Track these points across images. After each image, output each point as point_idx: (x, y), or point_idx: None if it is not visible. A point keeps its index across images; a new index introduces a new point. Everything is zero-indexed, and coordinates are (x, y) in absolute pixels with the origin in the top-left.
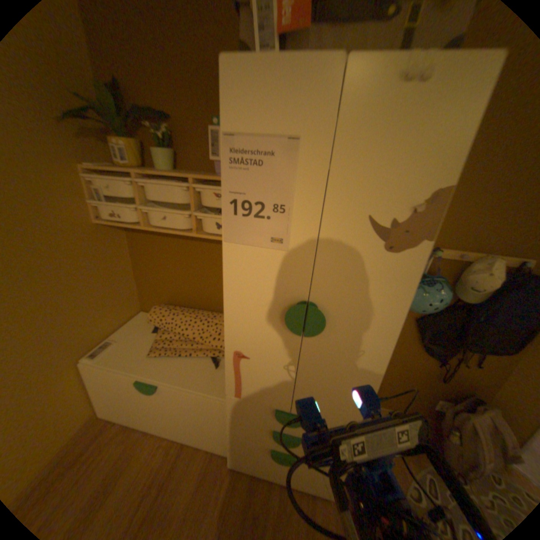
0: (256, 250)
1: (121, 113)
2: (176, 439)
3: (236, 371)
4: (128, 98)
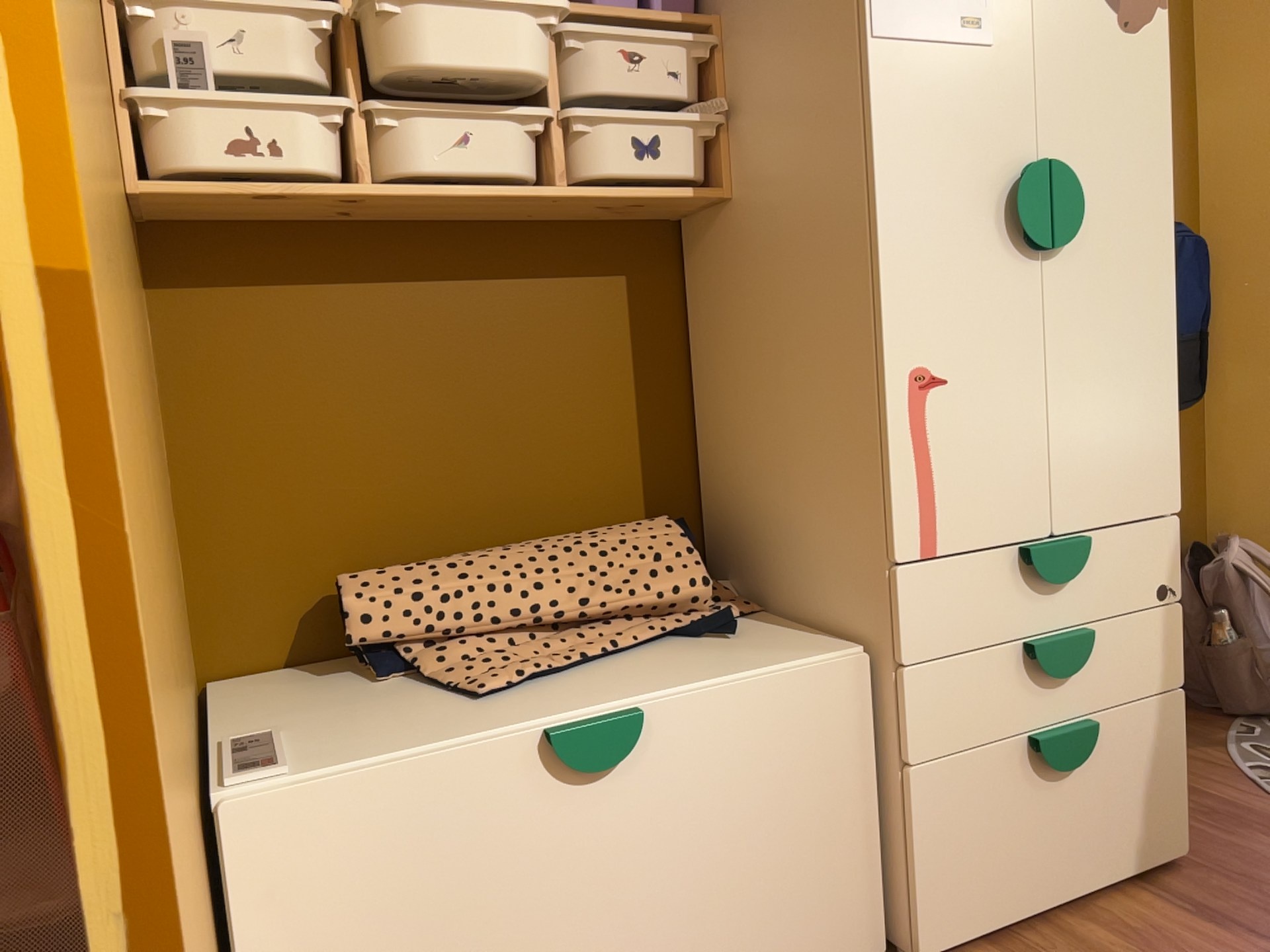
0: (937, 51)
1: None
2: None
3: (920, 447)
4: None
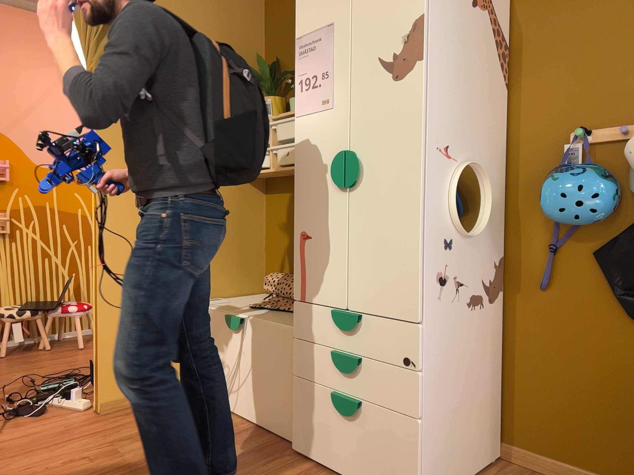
0: (313, 115)
1: (274, 80)
2: (249, 415)
3: (301, 259)
4: (283, 70)
